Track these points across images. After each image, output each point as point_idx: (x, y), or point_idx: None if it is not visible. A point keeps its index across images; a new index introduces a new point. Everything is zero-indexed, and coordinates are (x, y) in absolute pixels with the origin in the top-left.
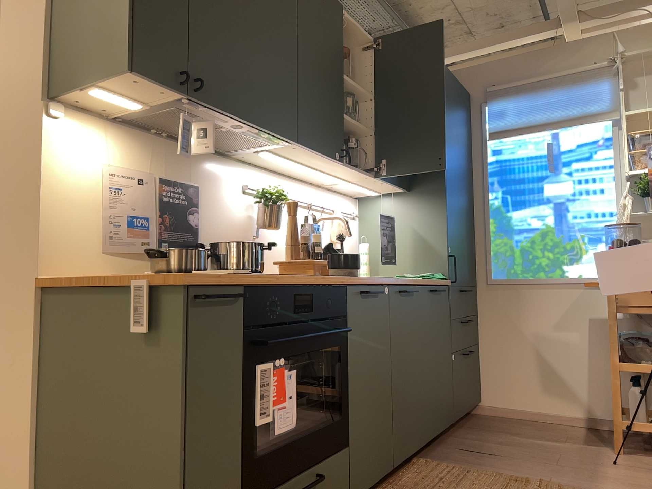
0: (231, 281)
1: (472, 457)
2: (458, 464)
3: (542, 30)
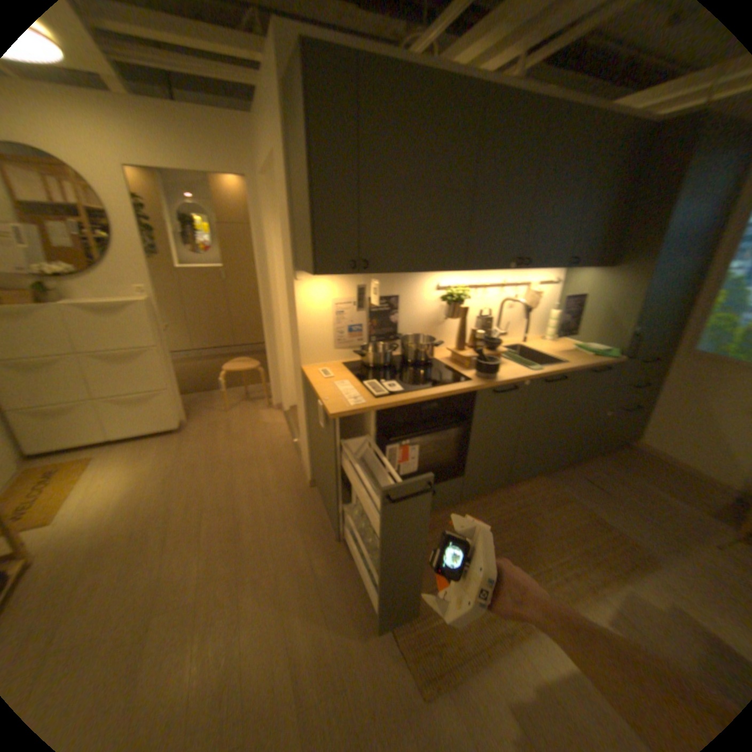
0: (367, 410)
1: (588, 489)
2: (570, 492)
3: None
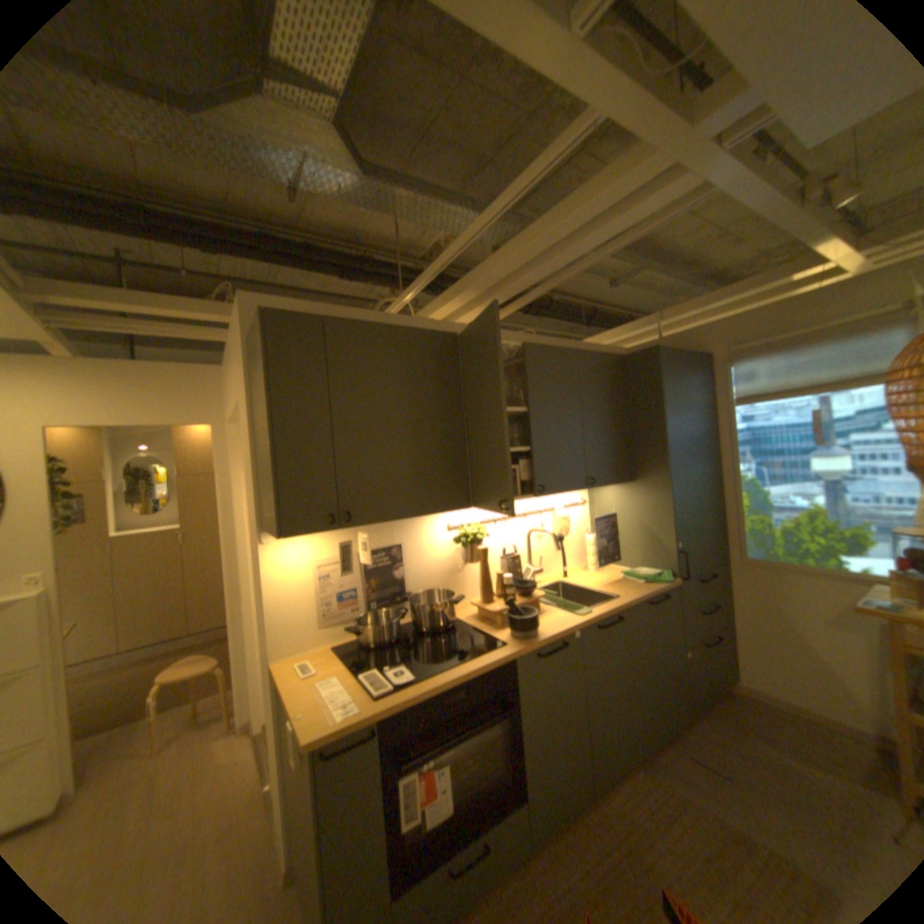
0: (360, 726)
1: (702, 778)
2: (681, 790)
3: (805, 265)
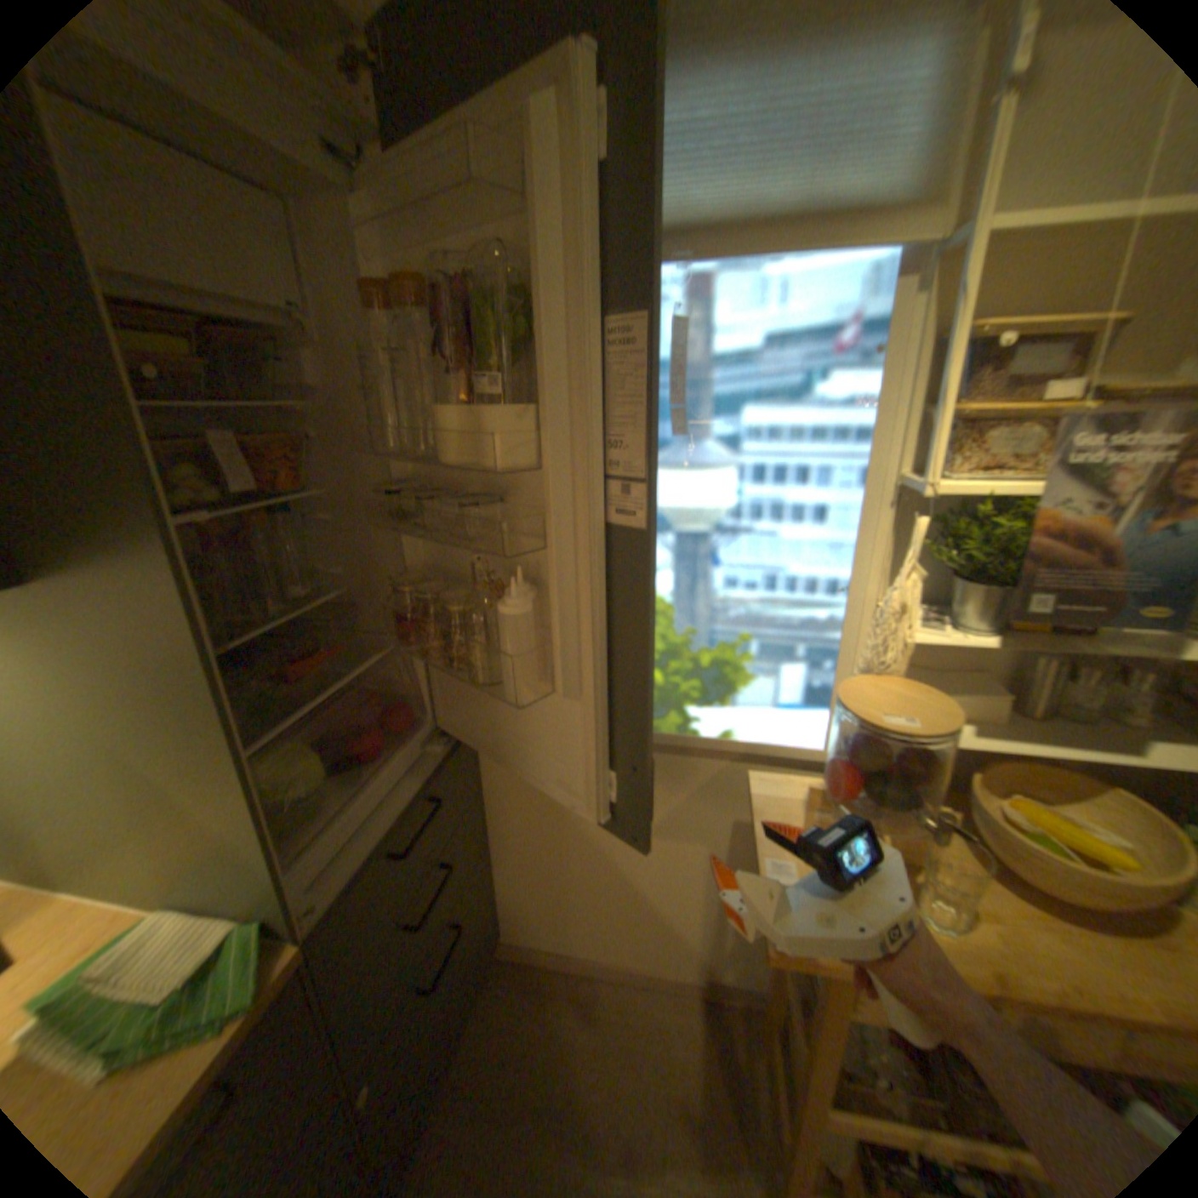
0: None
1: None
2: None
3: None
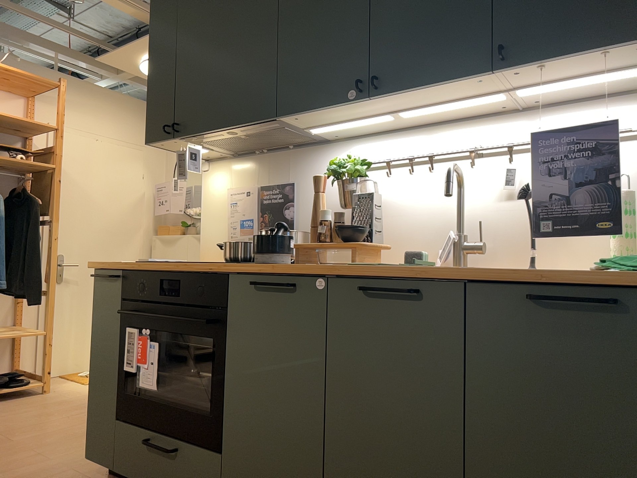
0: (112, 266)
1: None
2: None
3: None
